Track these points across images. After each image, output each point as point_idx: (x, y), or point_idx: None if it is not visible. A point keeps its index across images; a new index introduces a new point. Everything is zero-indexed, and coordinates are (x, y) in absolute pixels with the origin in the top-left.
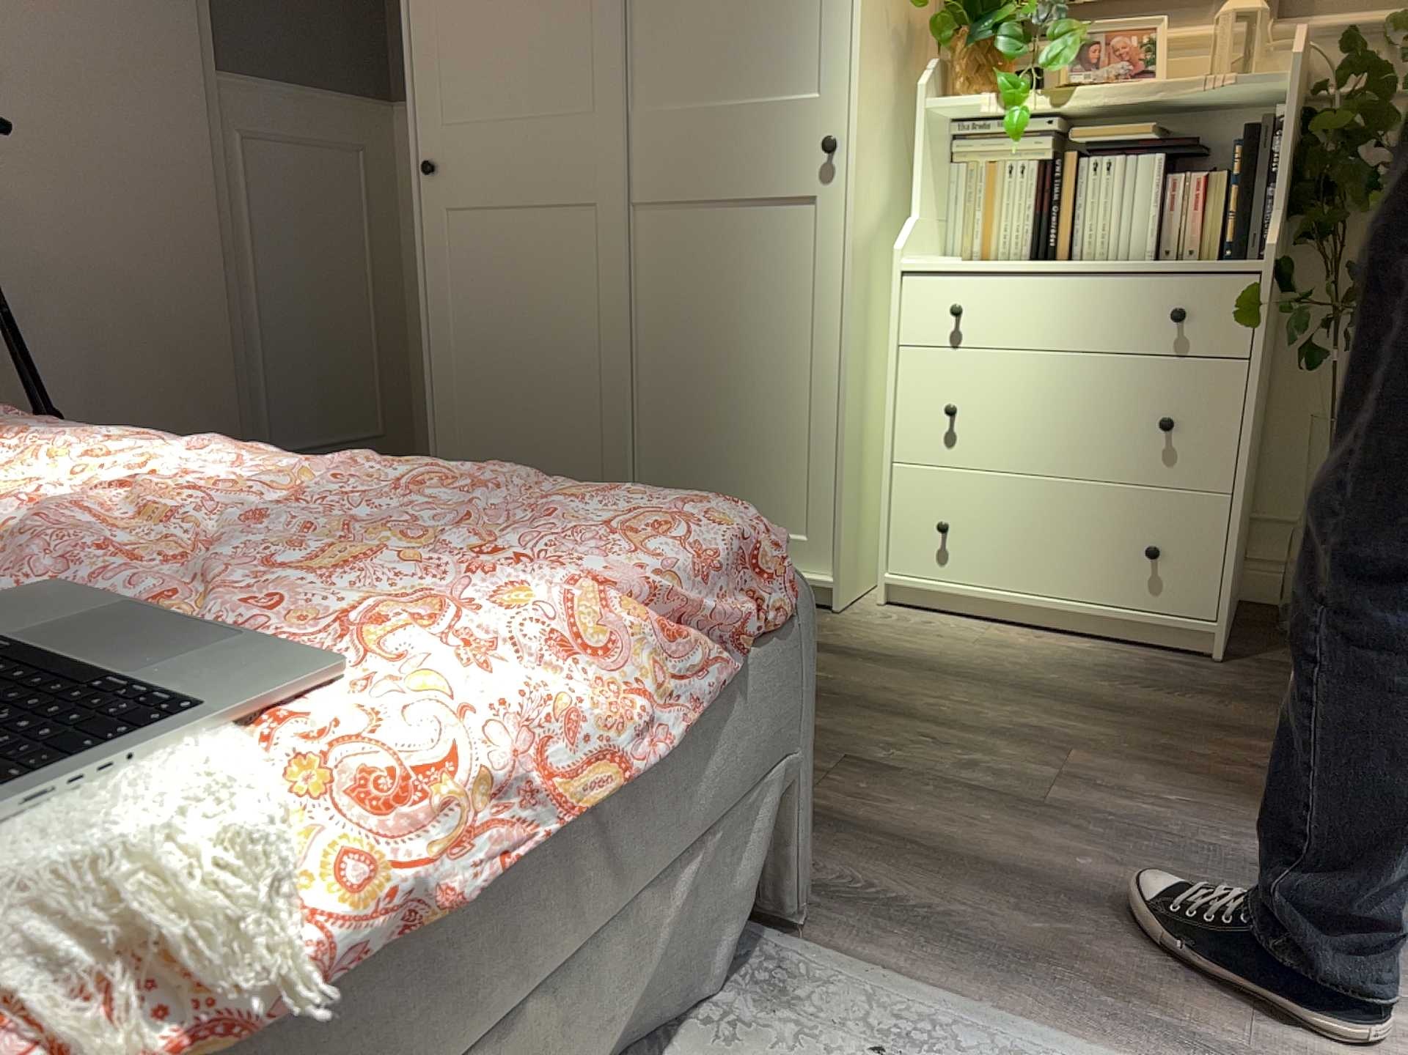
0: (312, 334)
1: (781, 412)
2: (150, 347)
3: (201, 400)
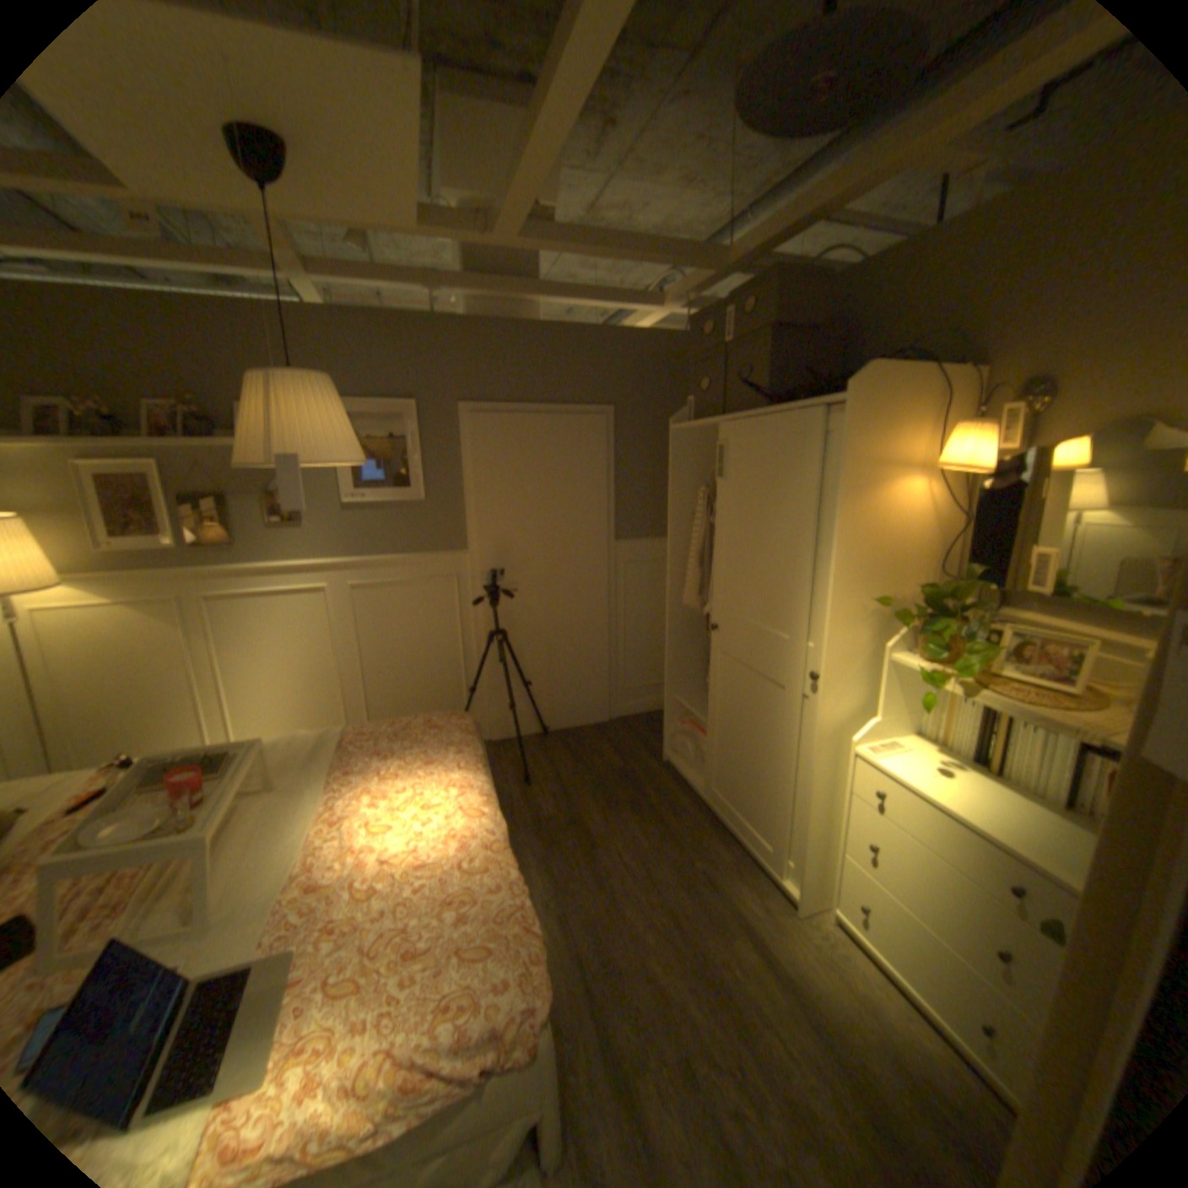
0: (646, 640)
1: (786, 794)
2: (571, 651)
3: (590, 670)
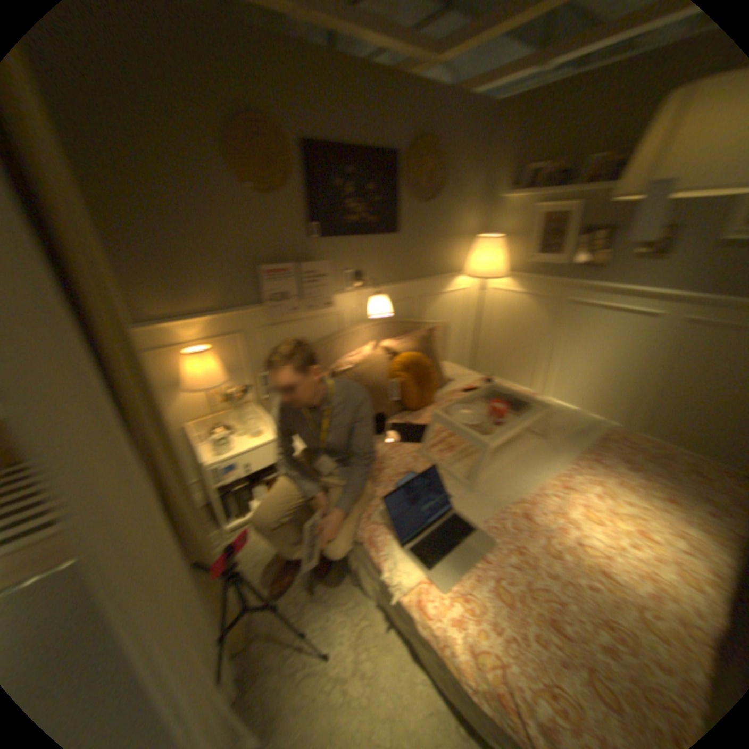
0: None
1: None
2: None
3: None
